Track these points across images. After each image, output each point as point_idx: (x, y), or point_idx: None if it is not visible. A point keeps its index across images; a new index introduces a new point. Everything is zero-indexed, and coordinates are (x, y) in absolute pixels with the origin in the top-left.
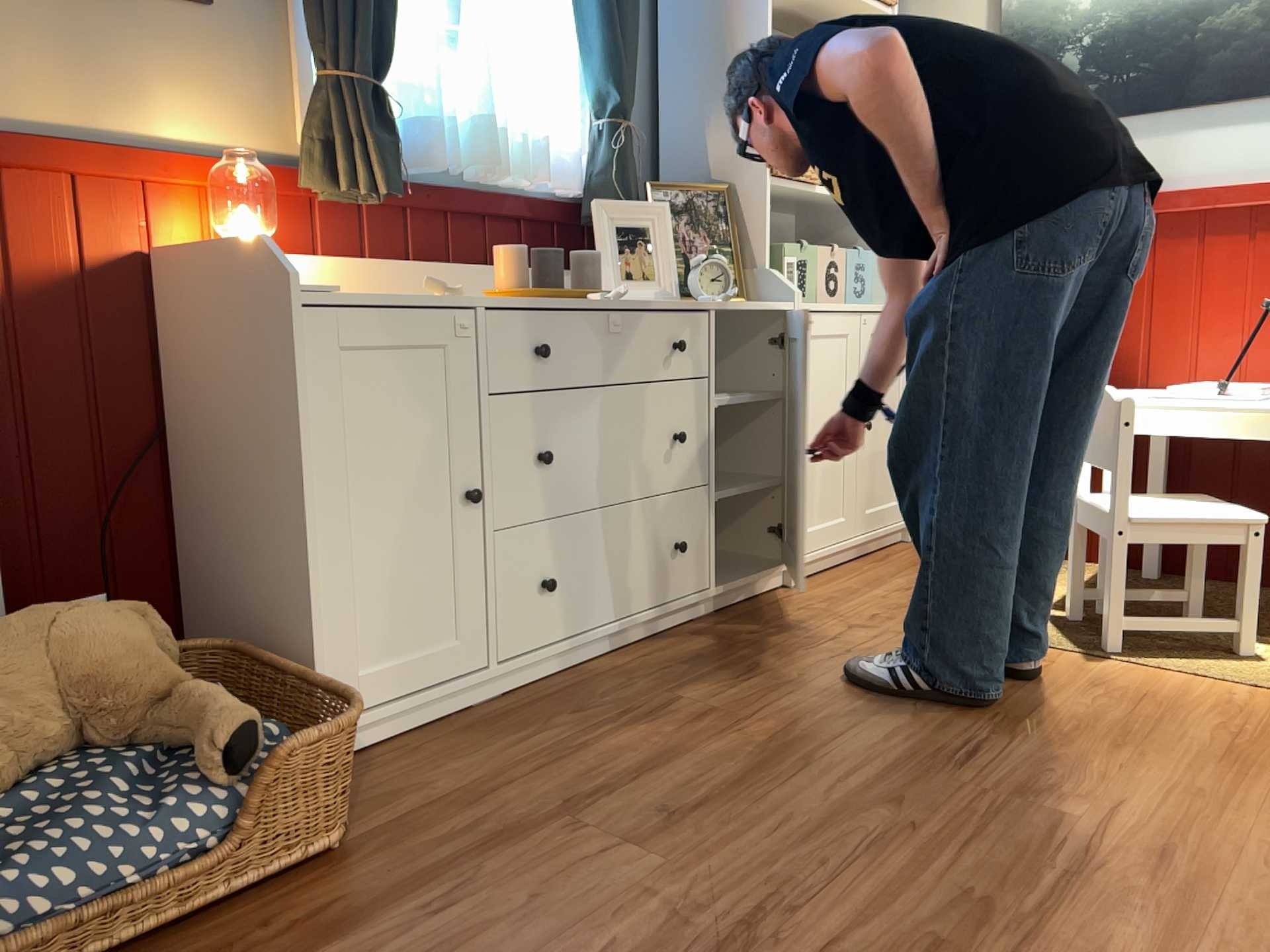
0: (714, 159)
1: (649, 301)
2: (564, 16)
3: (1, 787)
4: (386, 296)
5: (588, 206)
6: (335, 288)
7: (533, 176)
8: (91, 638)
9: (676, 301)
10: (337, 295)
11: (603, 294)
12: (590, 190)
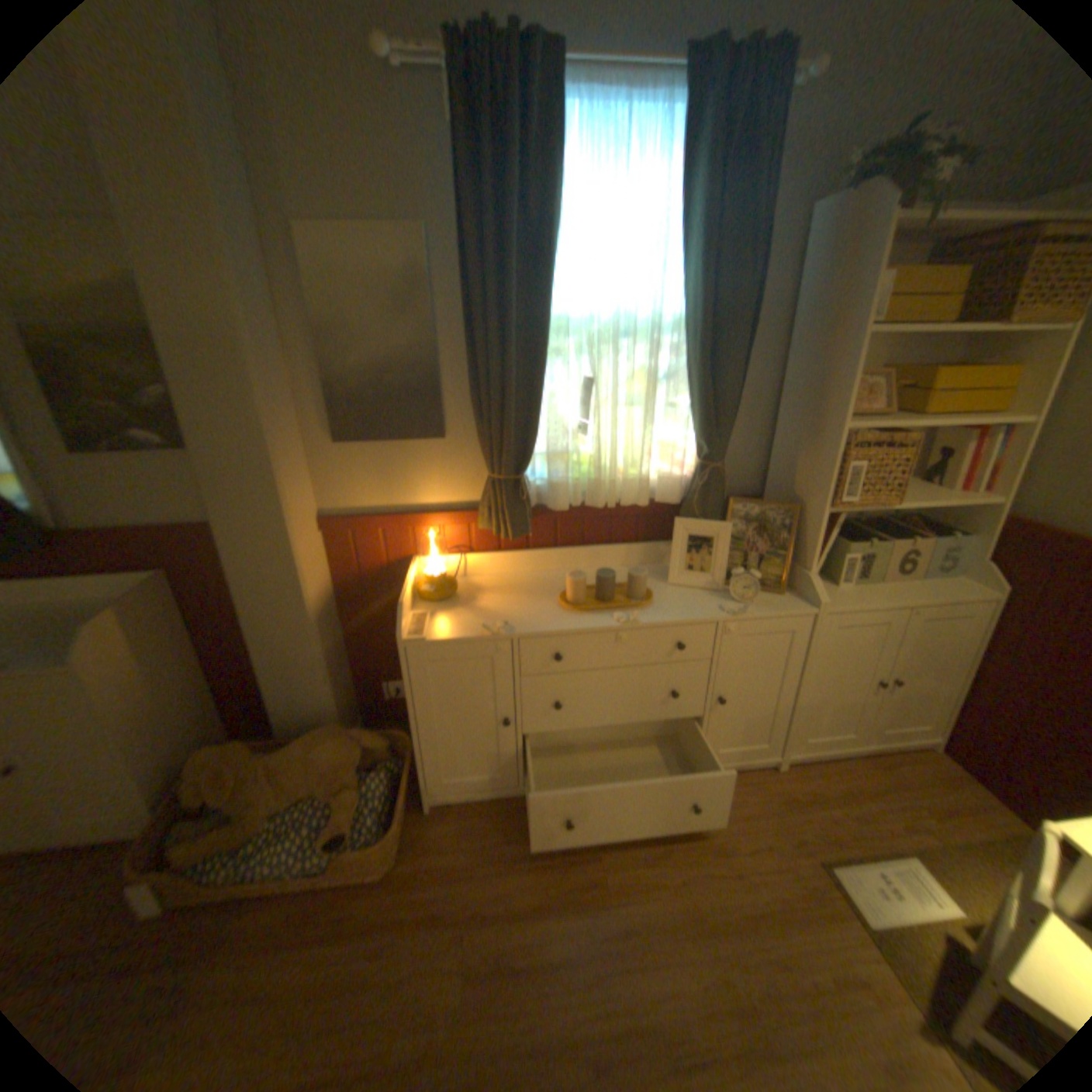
0: (798, 477)
1: (664, 616)
2: (680, 389)
3: (281, 813)
4: (465, 628)
5: (683, 510)
6: (425, 637)
7: (635, 501)
8: (322, 762)
9: (692, 613)
10: (436, 631)
11: (619, 618)
12: (686, 500)
